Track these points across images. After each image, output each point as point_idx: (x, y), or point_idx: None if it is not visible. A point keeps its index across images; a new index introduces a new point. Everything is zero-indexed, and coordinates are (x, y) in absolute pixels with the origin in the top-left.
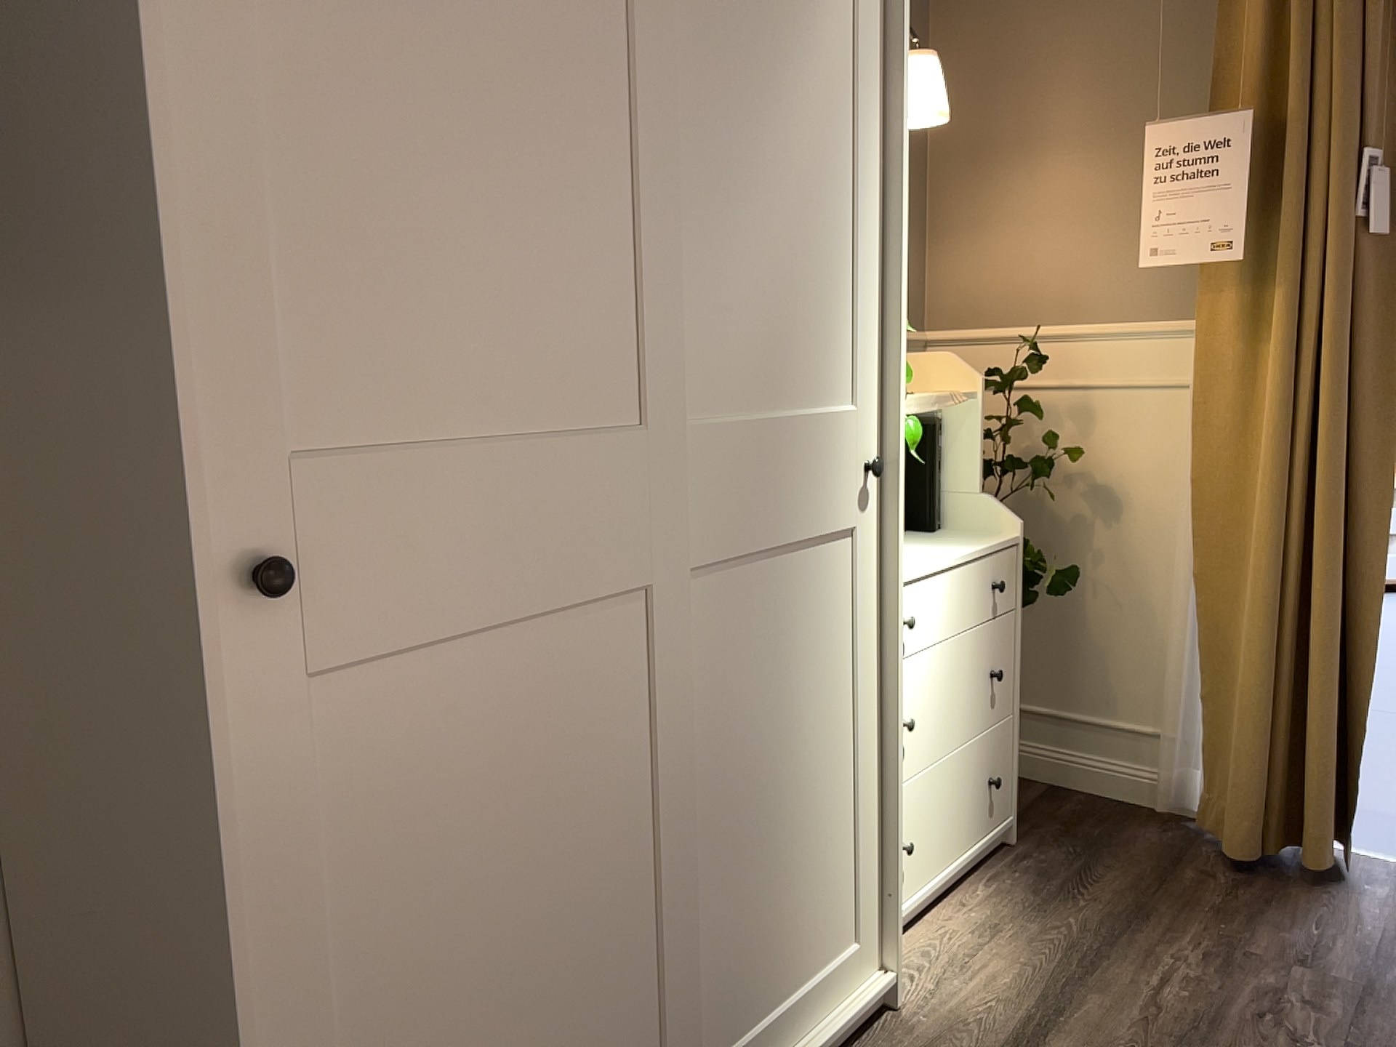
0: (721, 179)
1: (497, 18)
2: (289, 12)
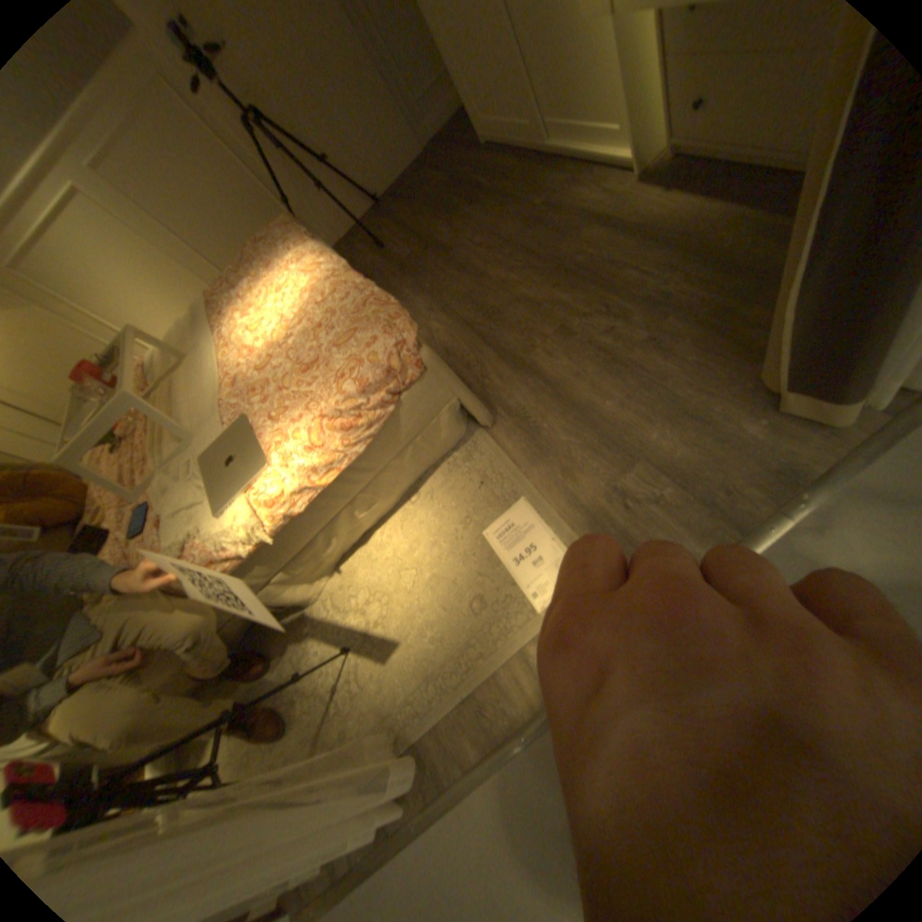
0: None
1: None
2: None
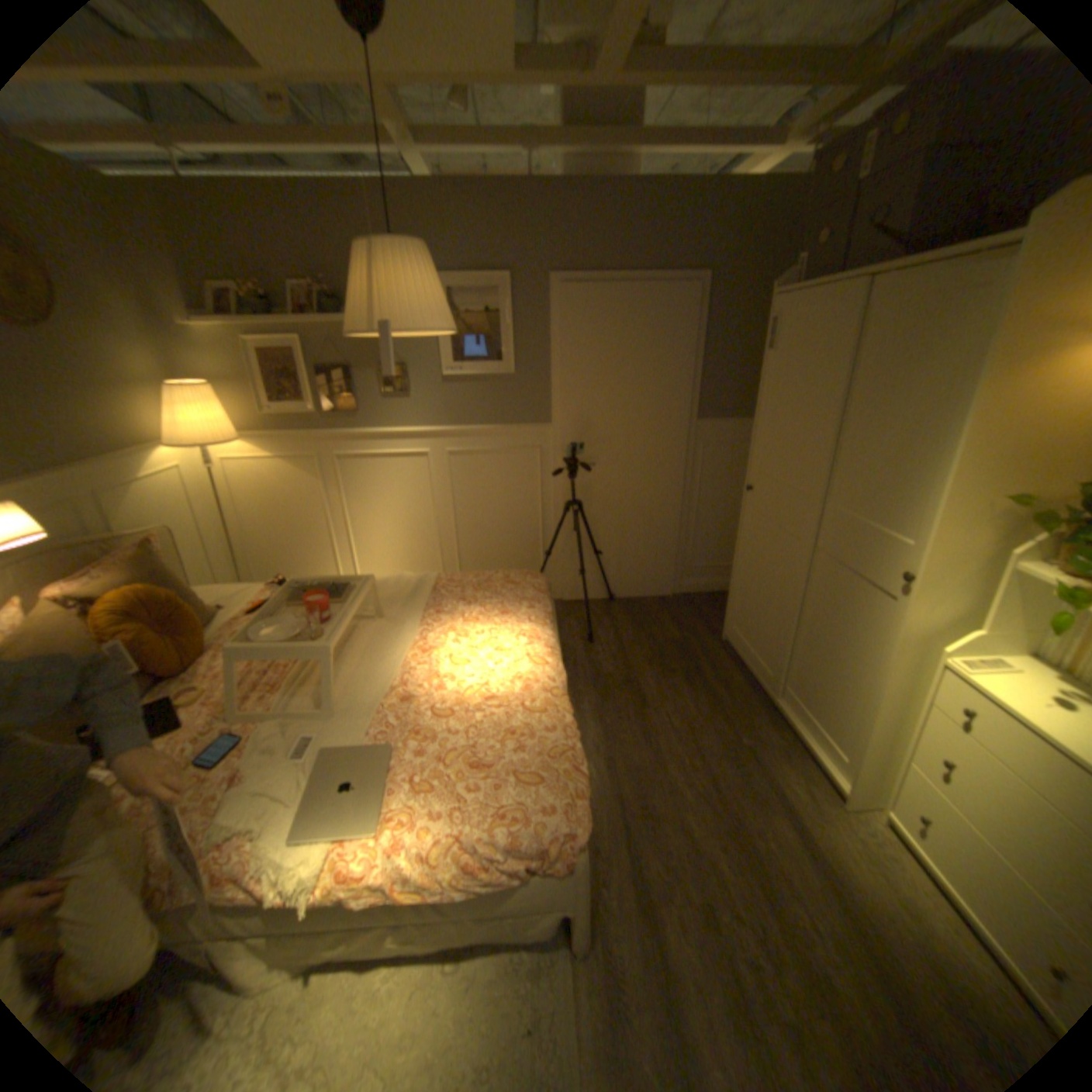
0: (865, 429)
1: (802, 391)
2: (773, 398)
